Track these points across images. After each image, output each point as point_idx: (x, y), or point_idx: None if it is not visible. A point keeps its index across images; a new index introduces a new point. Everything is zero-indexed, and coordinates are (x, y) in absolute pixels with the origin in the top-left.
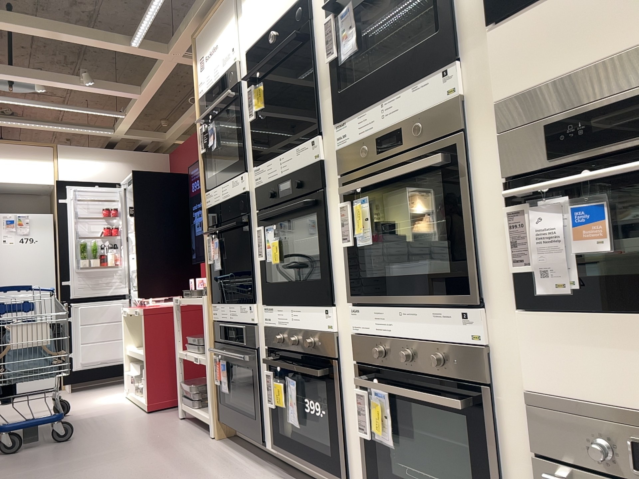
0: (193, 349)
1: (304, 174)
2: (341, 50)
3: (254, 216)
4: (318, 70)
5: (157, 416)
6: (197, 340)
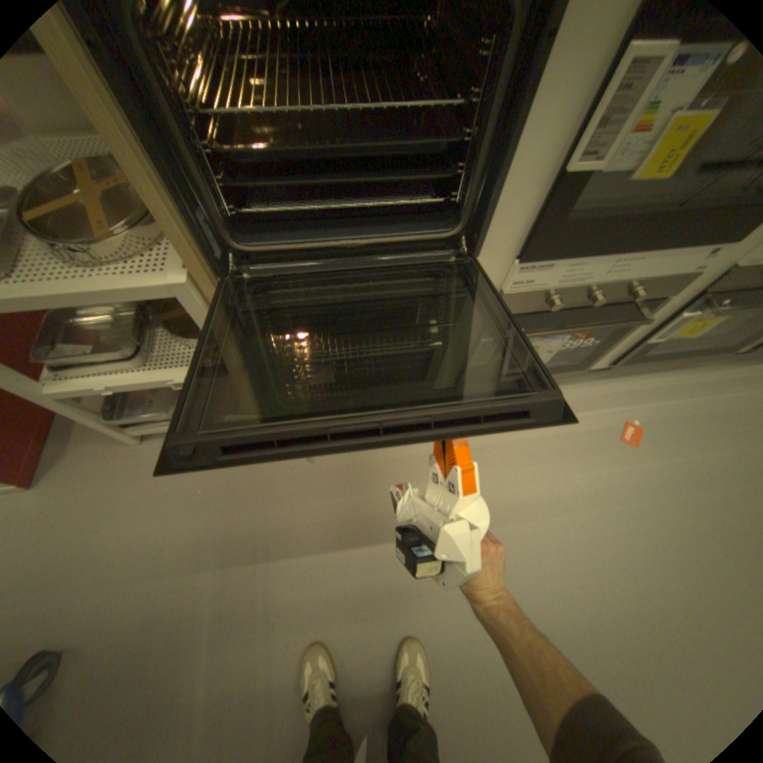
0: (83, 365)
1: None
2: None
3: None
4: None
5: (75, 476)
6: (115, 351)
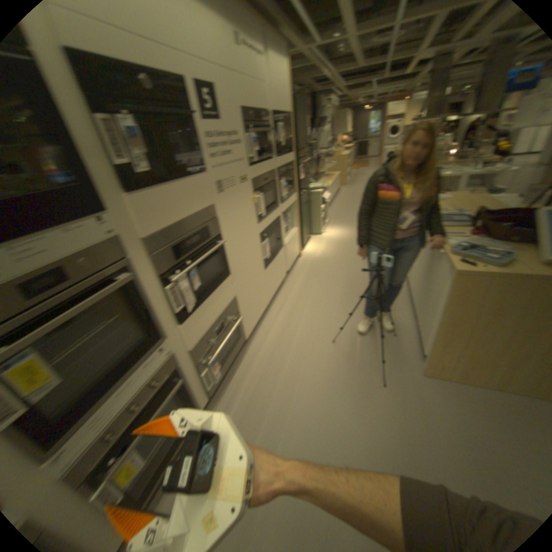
0: None
1: None
2: None
3: None
4: None
5: None
6: None
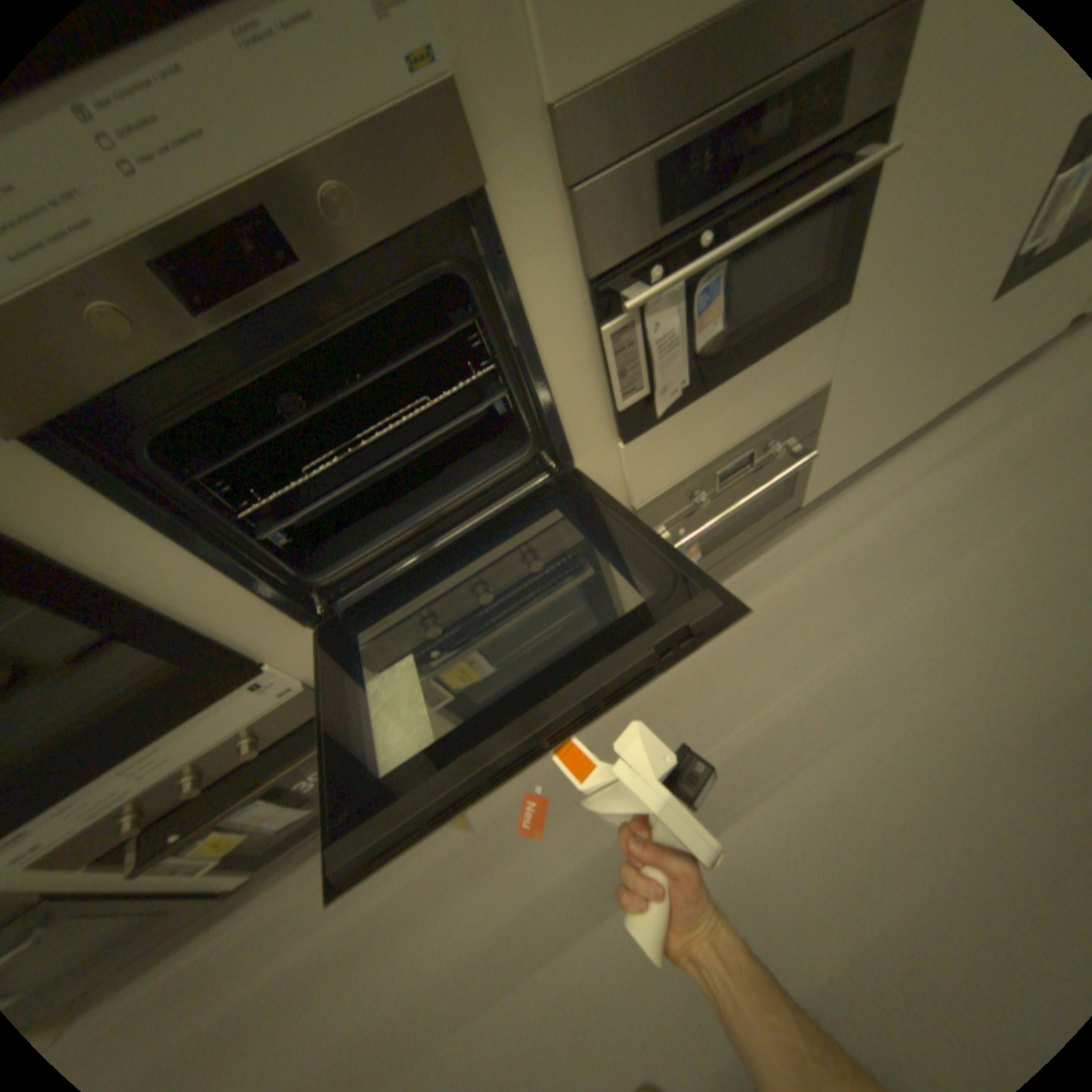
0: None
1: None
2: None
3: None
4: None
5: None
6: None
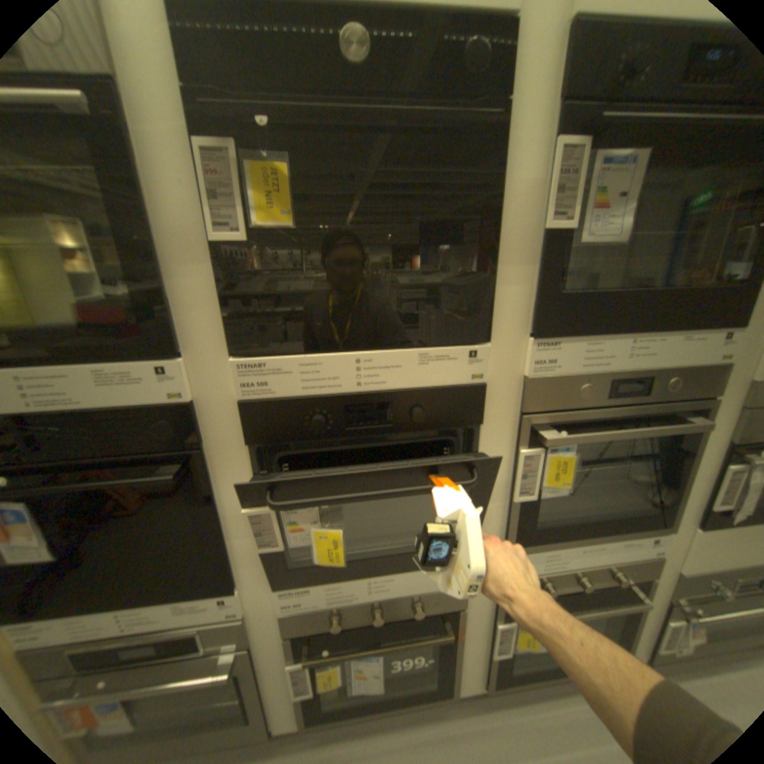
0: None
1: (439, 399)
2: (591, 219)
3: (227, 450)
4: (504, 221)
5: None
6: None
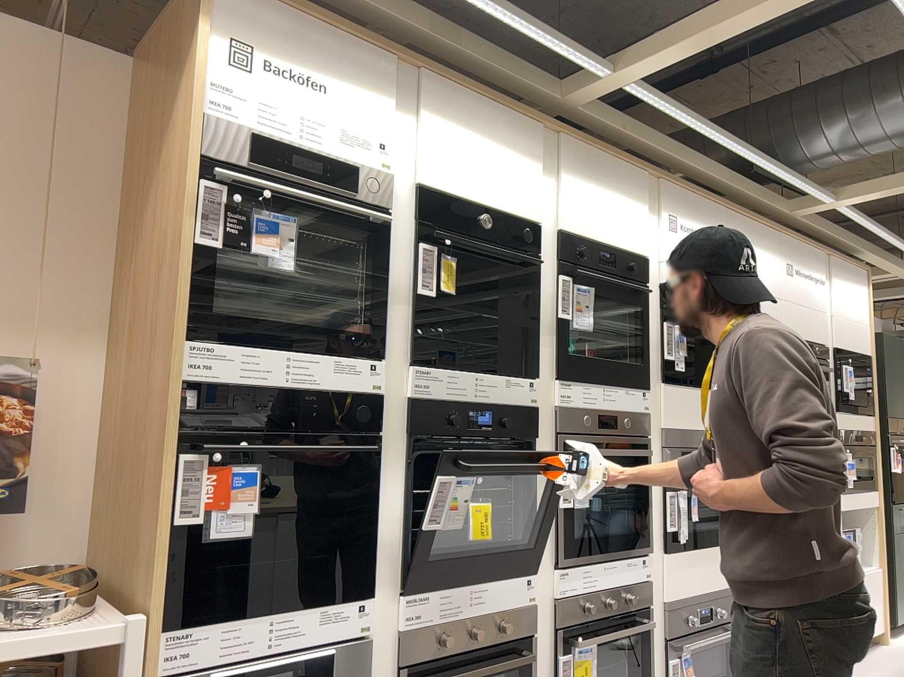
0: None
1: (513, 412)
2: (571, 318)
3: (395, 437)
4: (535, 312)
5: None
6: None
